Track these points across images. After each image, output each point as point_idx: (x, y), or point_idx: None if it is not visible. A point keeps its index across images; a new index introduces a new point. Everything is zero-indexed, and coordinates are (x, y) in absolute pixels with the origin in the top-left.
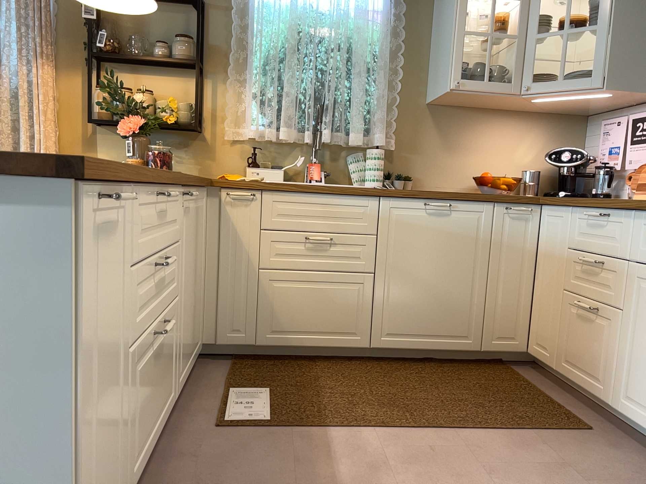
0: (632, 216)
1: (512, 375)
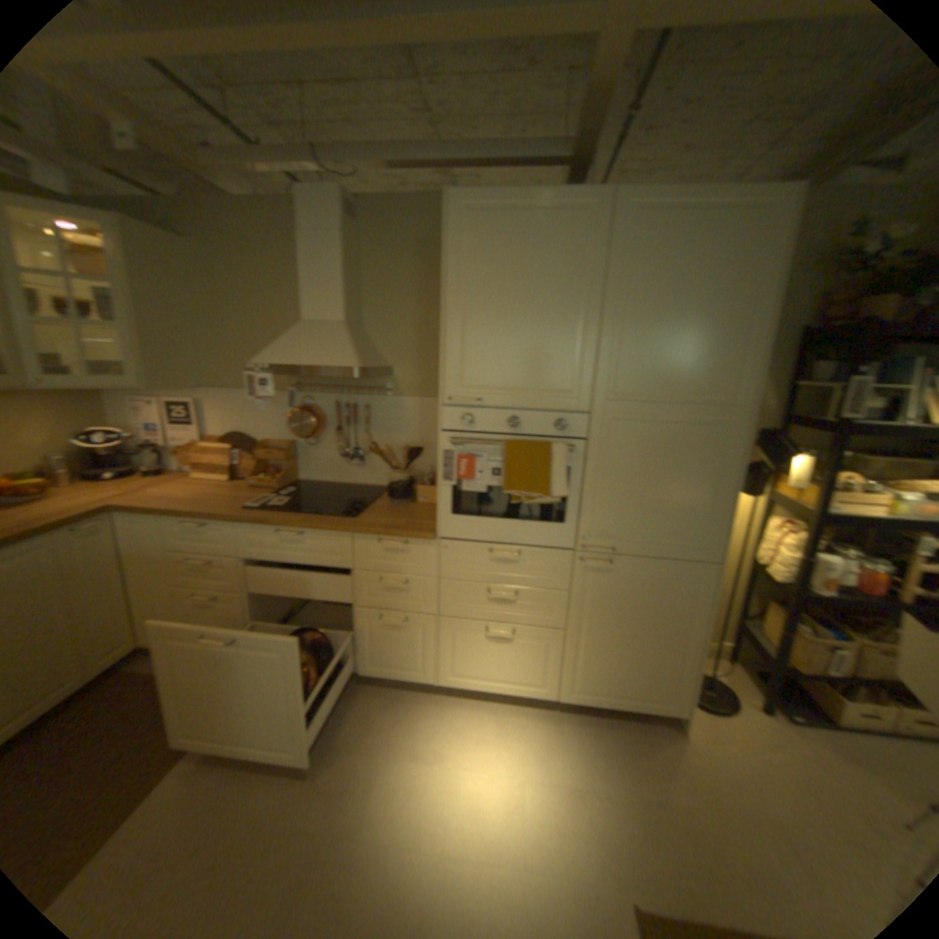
0: (232, 526)
1: (139, 681)
